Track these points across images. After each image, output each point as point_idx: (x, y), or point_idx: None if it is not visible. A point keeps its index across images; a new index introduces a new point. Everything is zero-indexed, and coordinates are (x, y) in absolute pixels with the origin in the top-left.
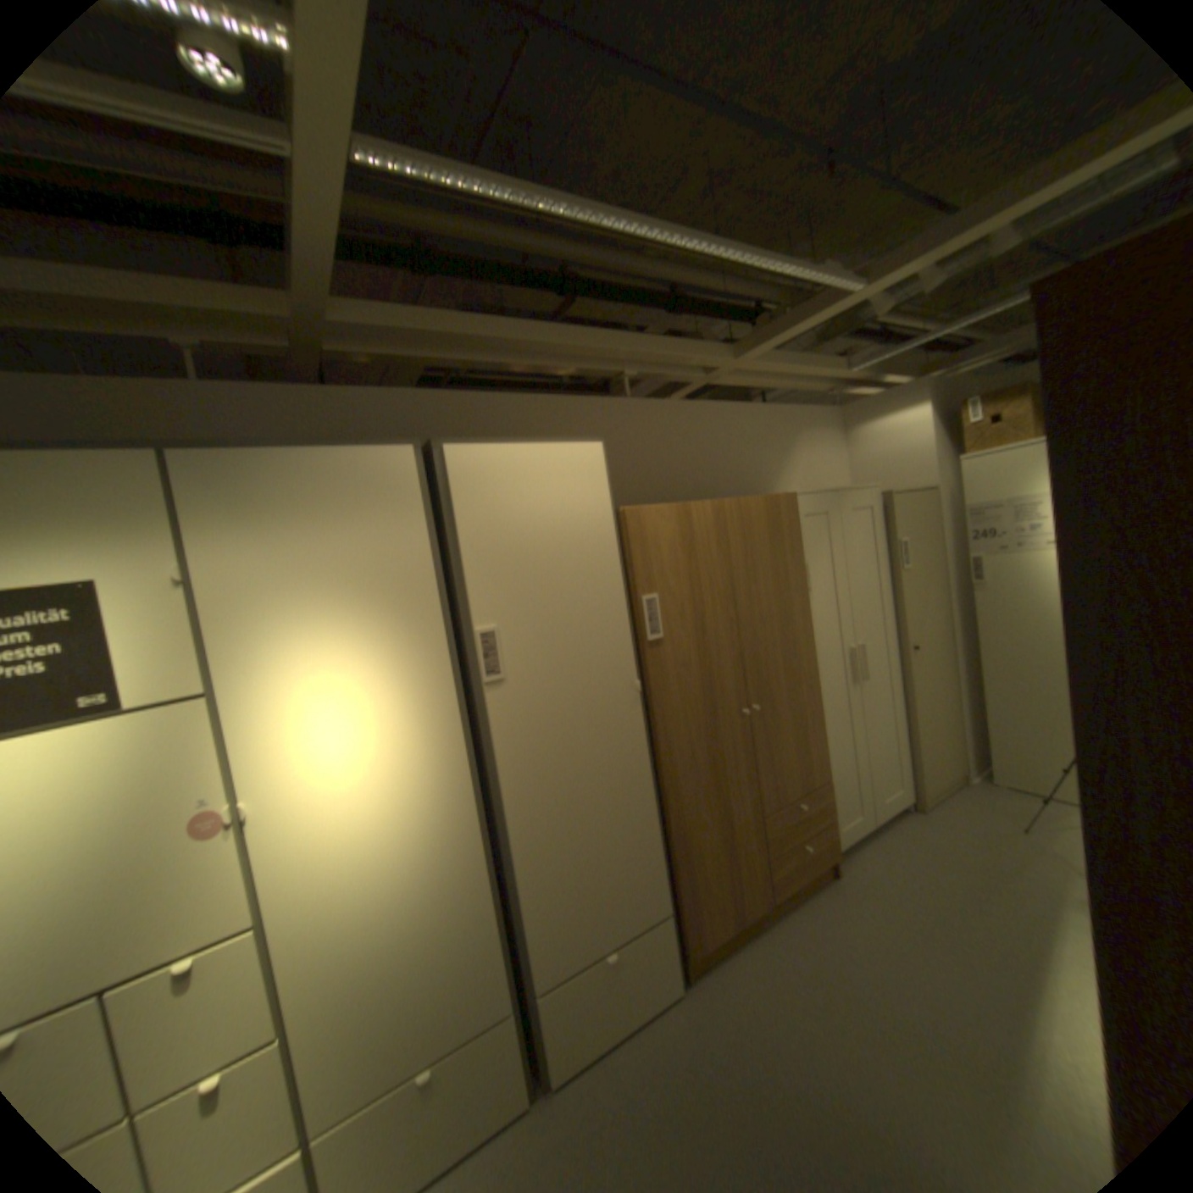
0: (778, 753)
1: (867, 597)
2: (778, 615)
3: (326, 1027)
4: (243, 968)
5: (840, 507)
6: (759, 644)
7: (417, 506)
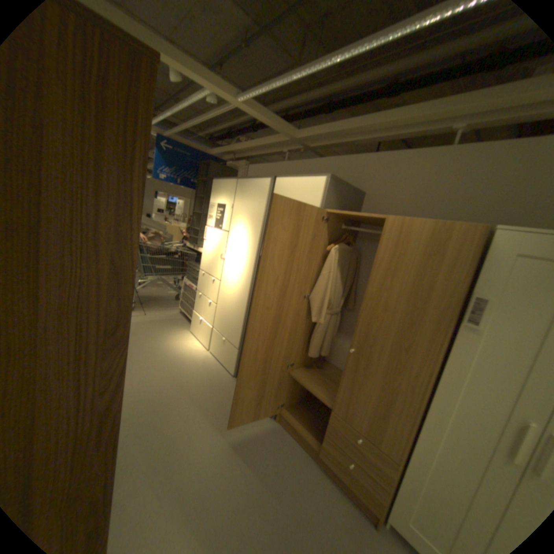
0: (360, 391)
1: None
2: (405, 313)
3: (220, 310)
4: (217, 287)
5: None
6: (376, 319)
7: (265, 197)
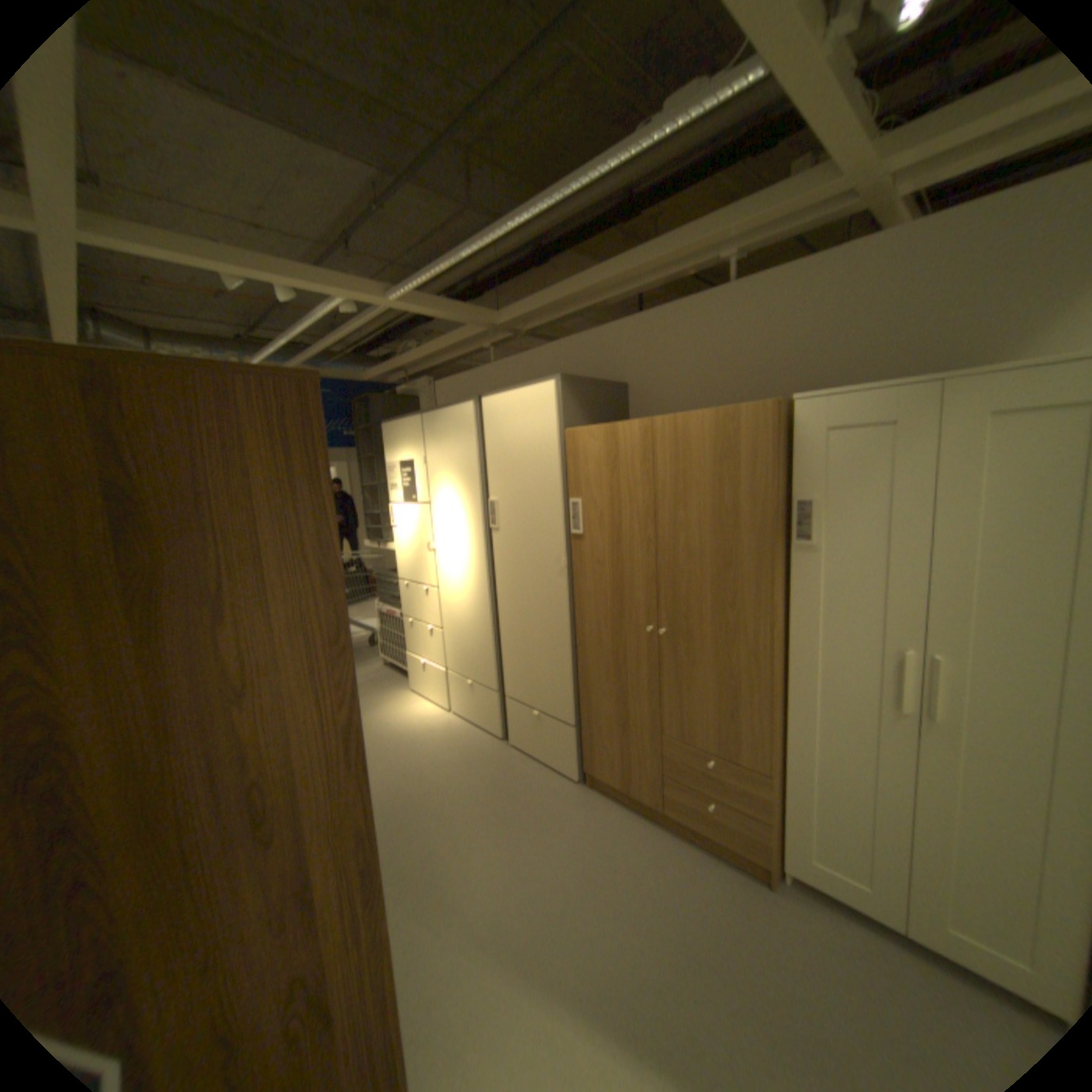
0: (690, 690)
1: (1009, 586)
2: (715, 552)
3: (451, 637)
4: (436, 600)
5: (945, 407)
6: (681, 573)
7: (473, 433)
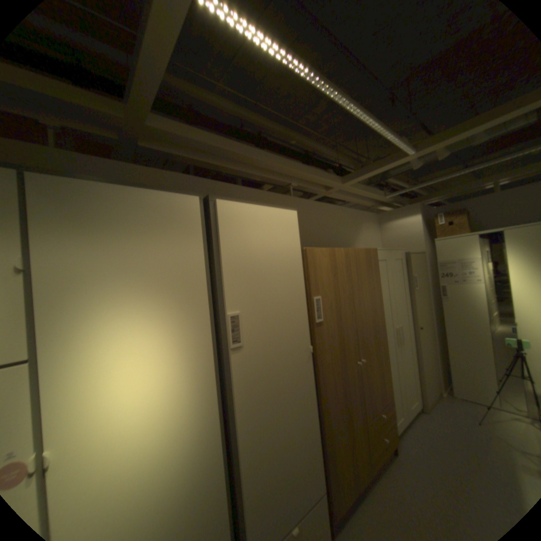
0: (372, 386)
1: (401, 302)
2: (371, 310)
3: None
4: None
5: (390, 257)
6: (363, 325)
7: (198, 233)
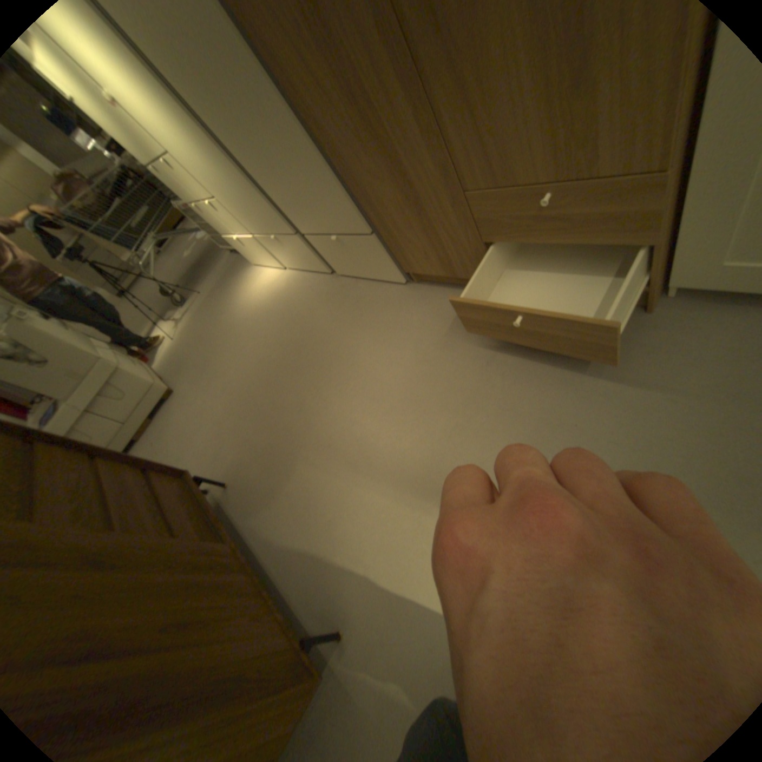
0: (483, 77)
1: None
2: None
3: (224, 201)
4: (178, 166)
5: None
6: None
7: None
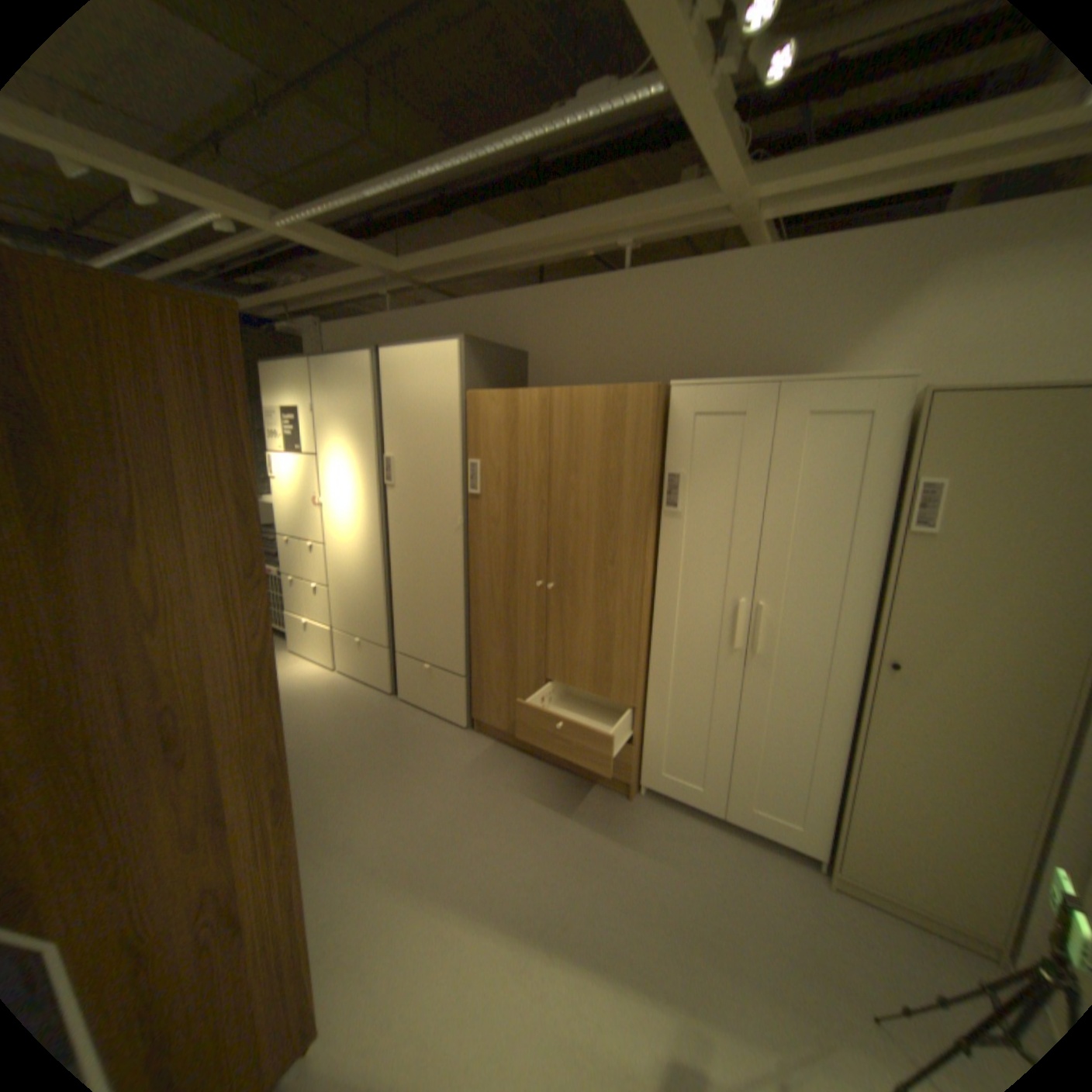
0: (572, 637)
1: (811, 548)
2: (600, 515)
3: (337, 596)
4: (322, 557)
5: (780, 405)
6: (570, 534)
7: (369, 385)
